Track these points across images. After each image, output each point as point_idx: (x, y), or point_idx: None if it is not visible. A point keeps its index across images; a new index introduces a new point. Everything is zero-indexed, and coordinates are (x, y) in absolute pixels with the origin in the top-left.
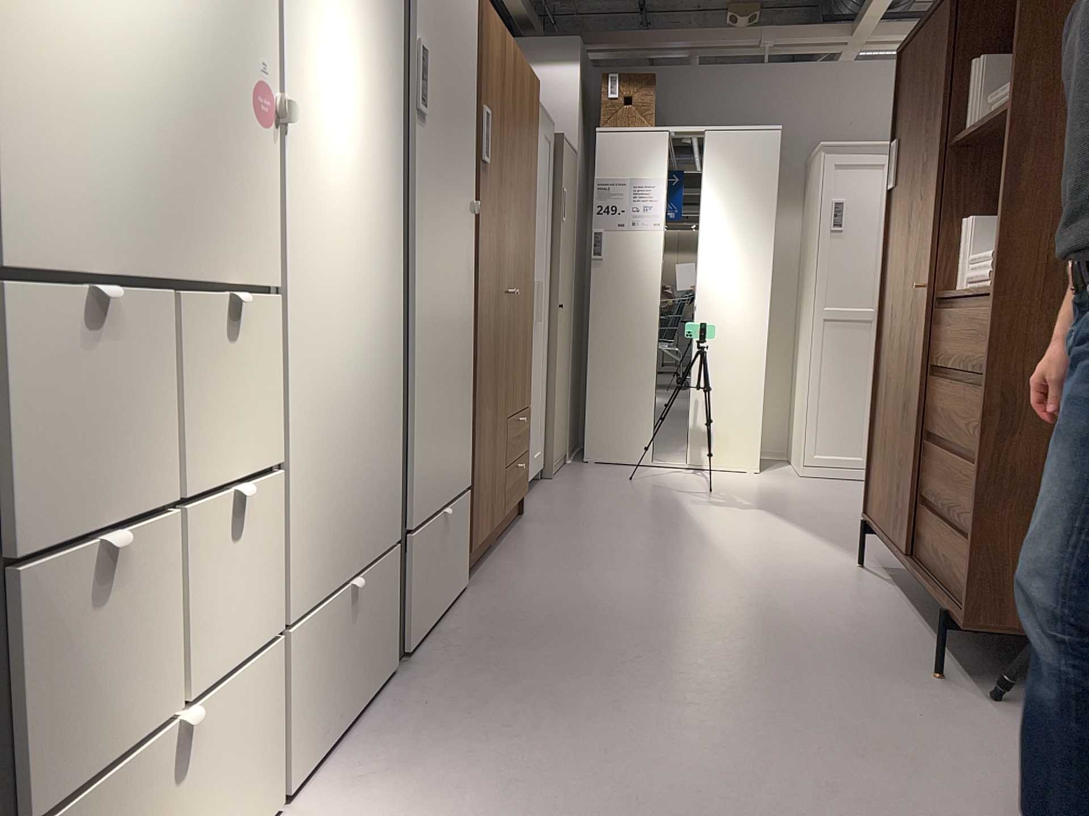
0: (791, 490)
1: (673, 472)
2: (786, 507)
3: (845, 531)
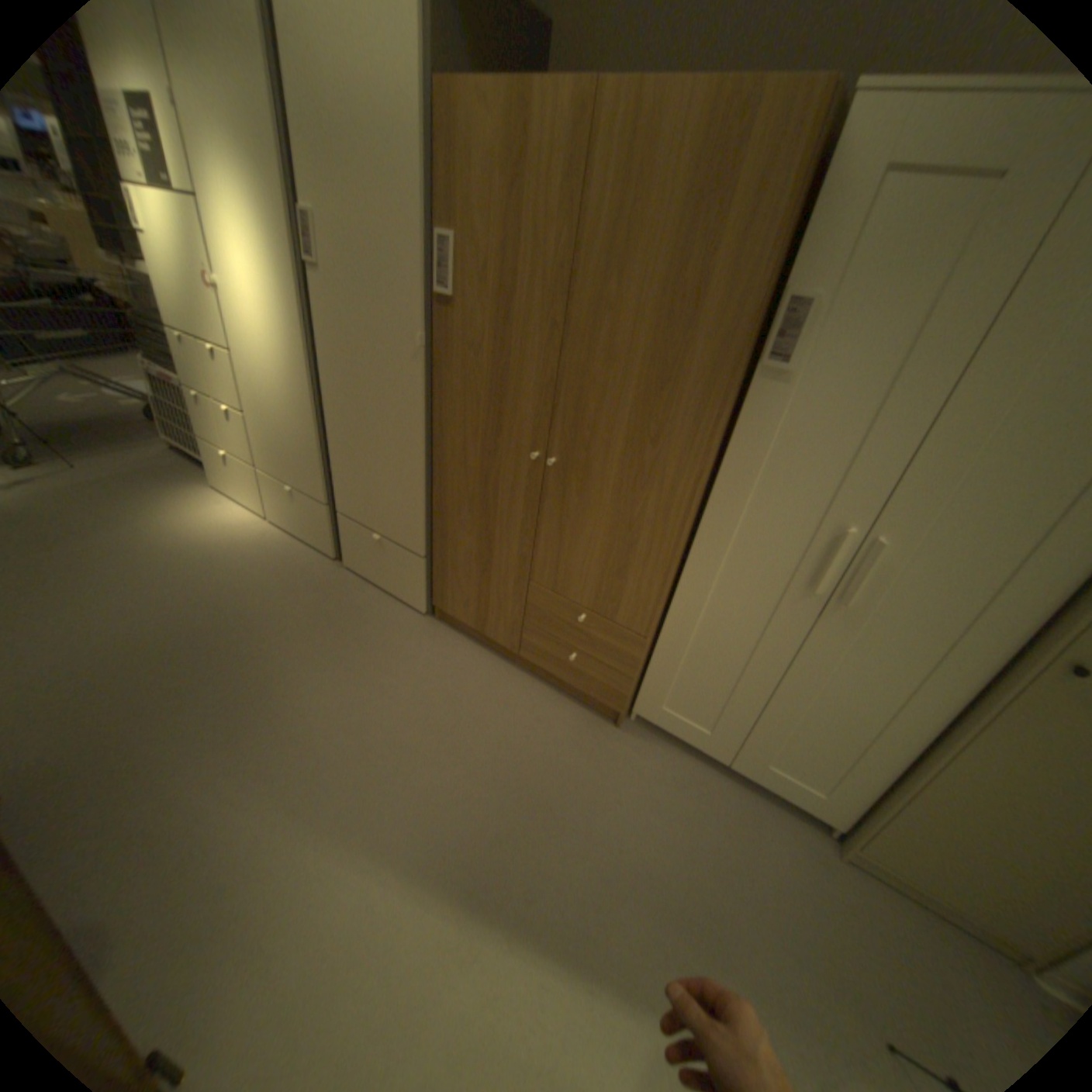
0: None
1: None
2: None
3: None
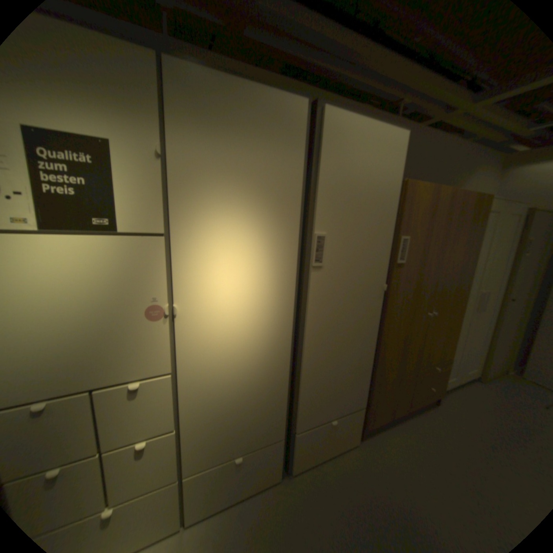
0: None
1: None
2: None
3: None
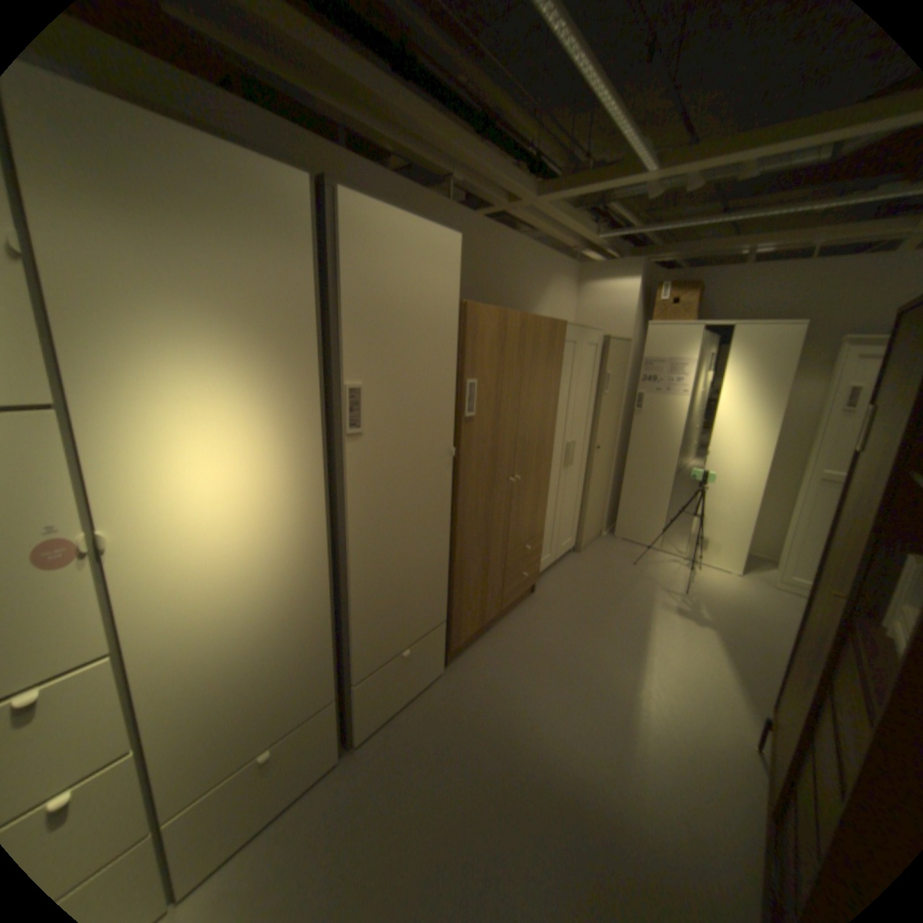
0: (758, 607)
1: (671, 561)
2: (740, 630)
3: (775, 684)
